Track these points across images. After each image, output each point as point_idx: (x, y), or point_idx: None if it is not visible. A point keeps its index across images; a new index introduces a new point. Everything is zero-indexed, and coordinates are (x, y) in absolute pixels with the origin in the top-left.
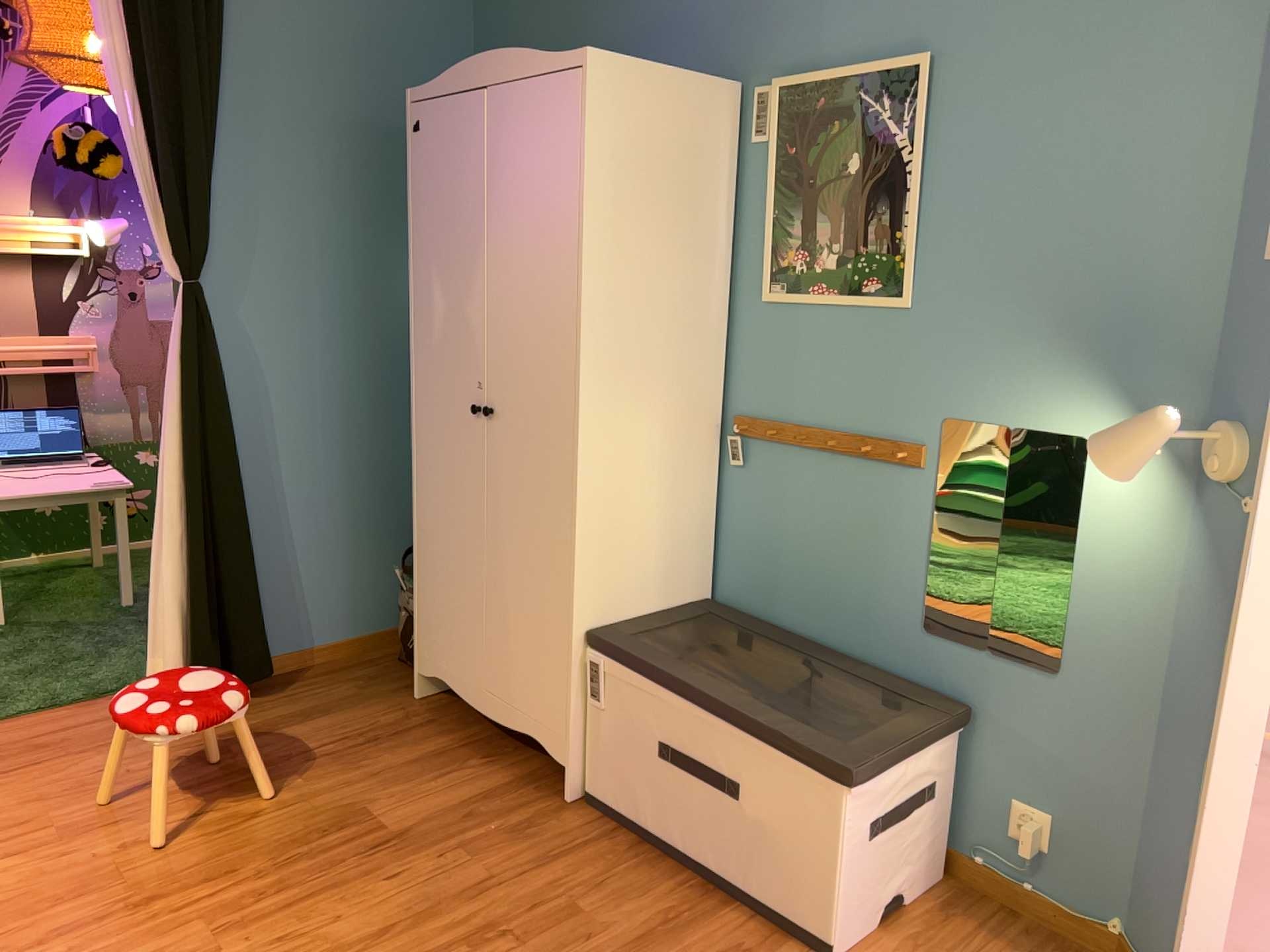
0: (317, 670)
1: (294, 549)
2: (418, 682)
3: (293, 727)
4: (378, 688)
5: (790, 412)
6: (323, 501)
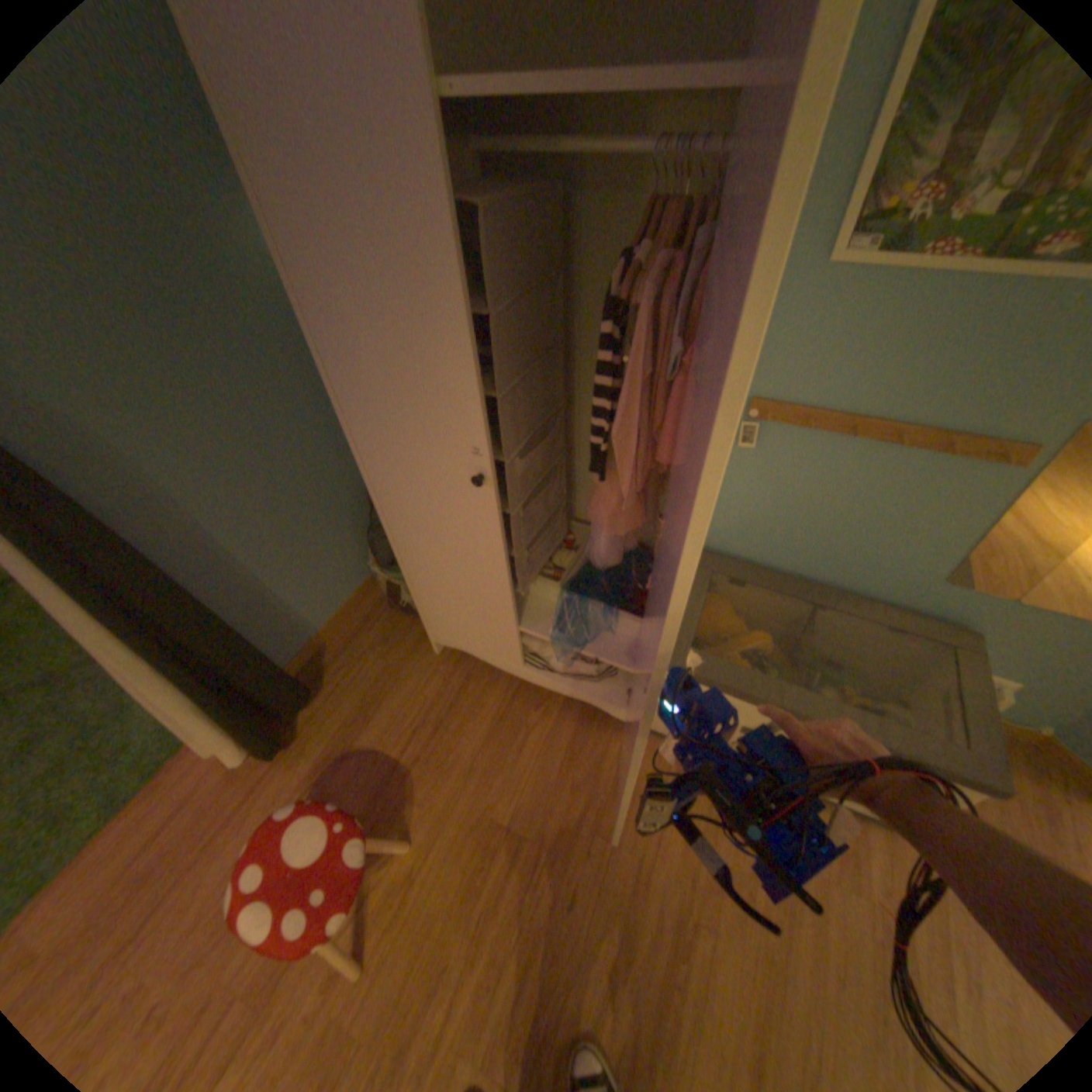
0: (335, 648)
1: (265, 583)
2: (437, 644)
3: (365, 737)
4: (400, 651)
5: (837, 396)
6: (268, 531)
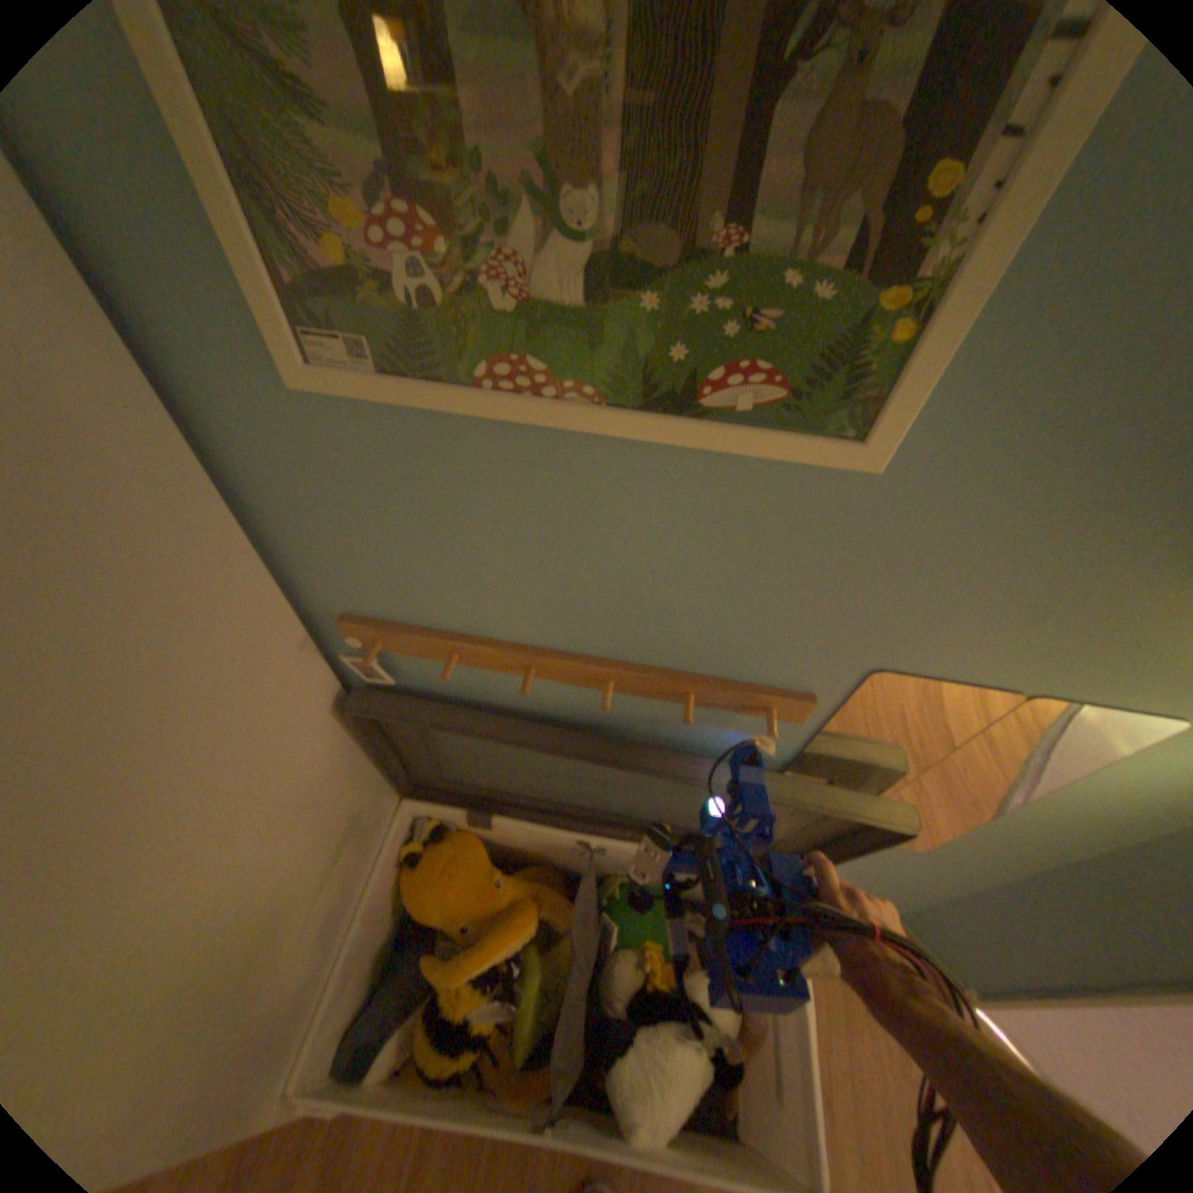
0: None
1: None
2: None
3: None
4: None
5: (482, 621)
6: None
